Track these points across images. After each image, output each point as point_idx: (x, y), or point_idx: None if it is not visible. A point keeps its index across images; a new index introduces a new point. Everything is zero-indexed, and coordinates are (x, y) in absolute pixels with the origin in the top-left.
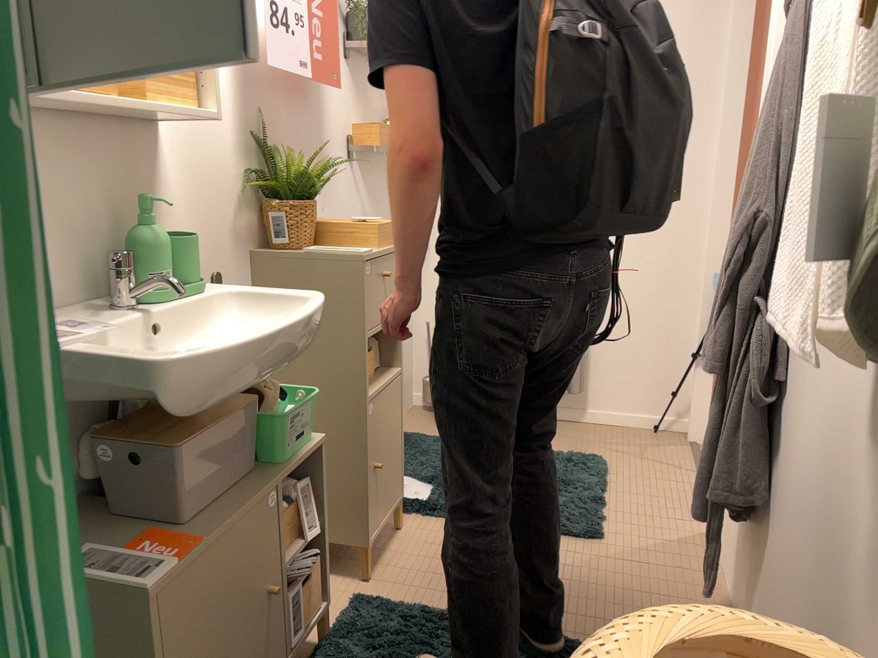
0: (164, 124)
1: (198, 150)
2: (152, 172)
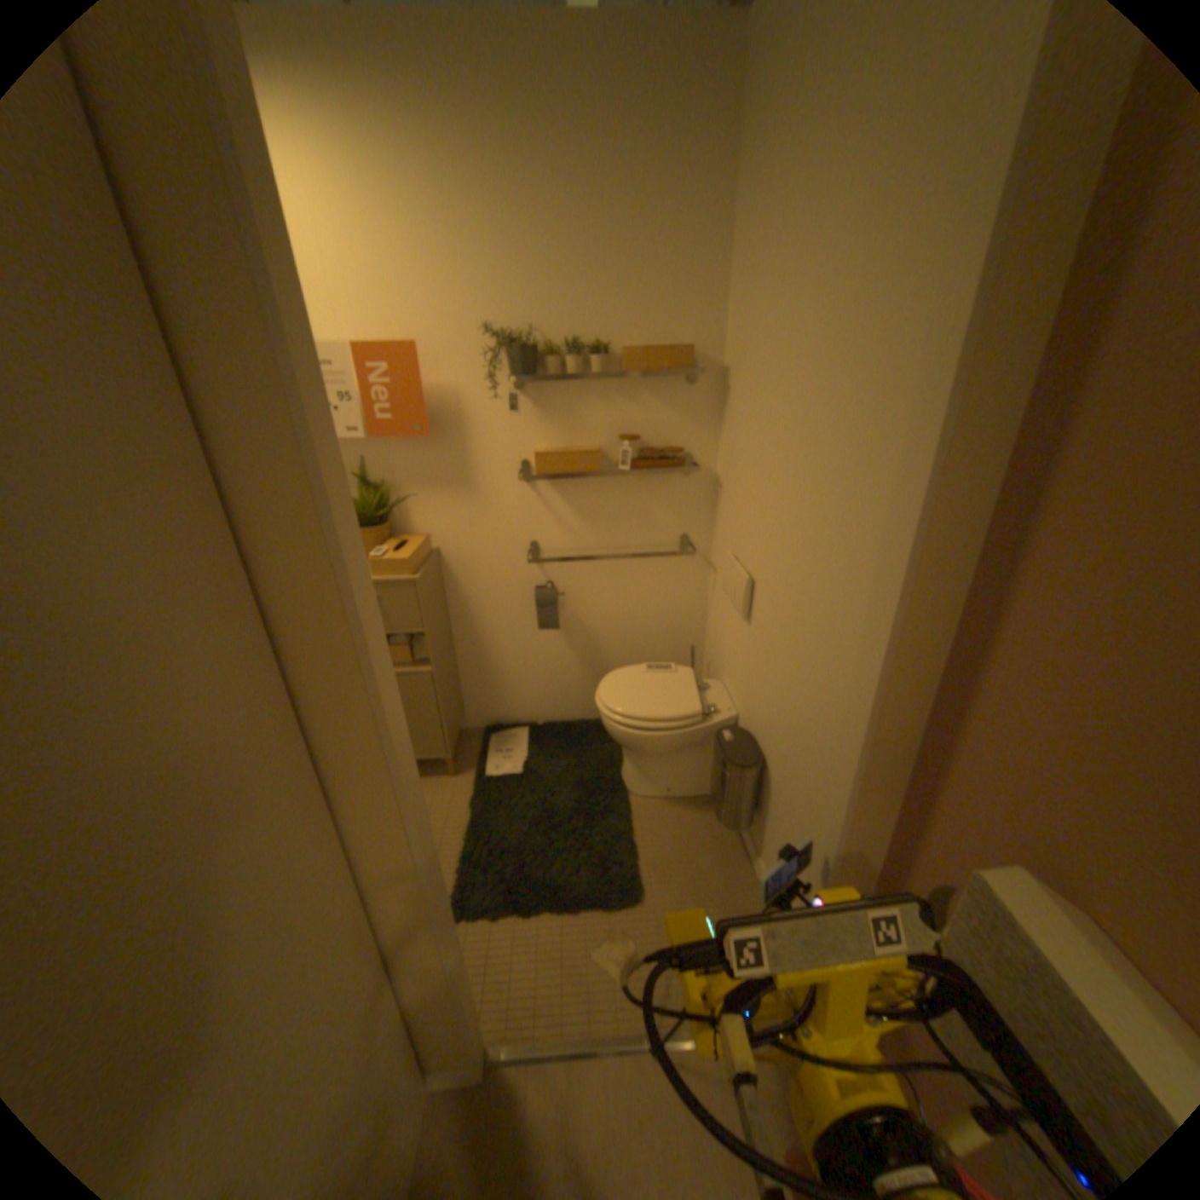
0: None
1: None
2: None
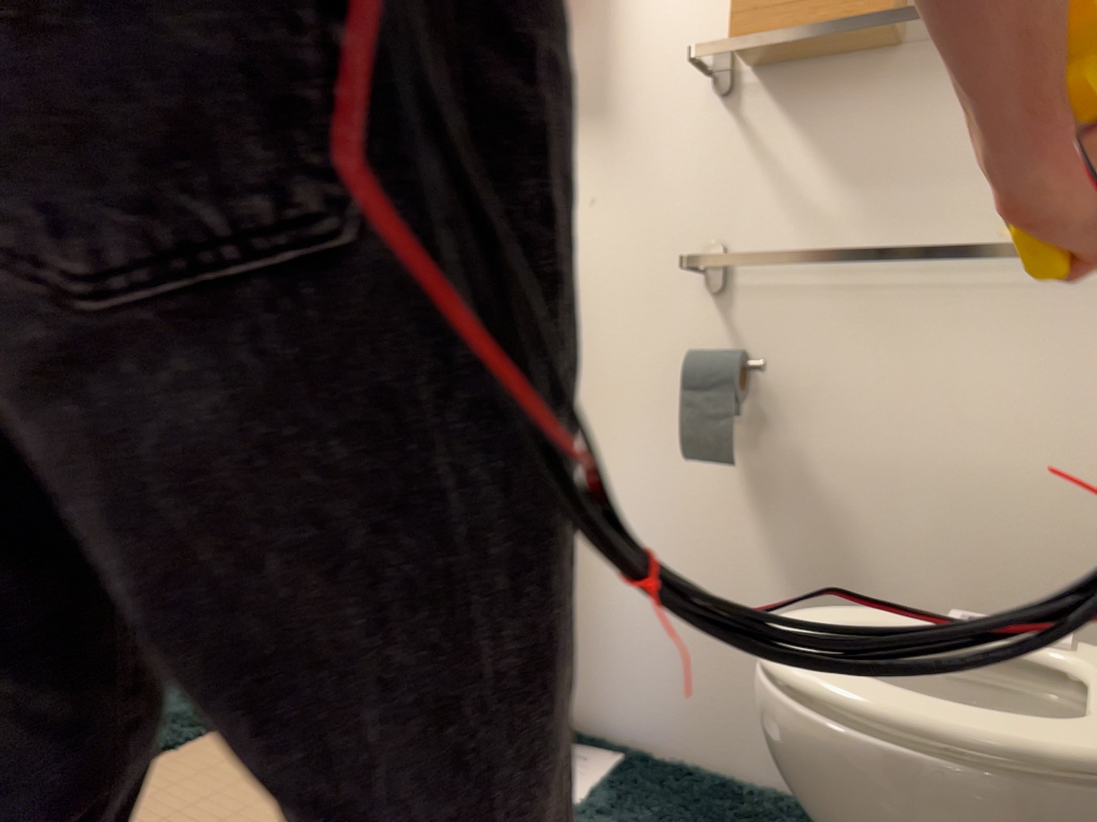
0: None
1: None
2: None
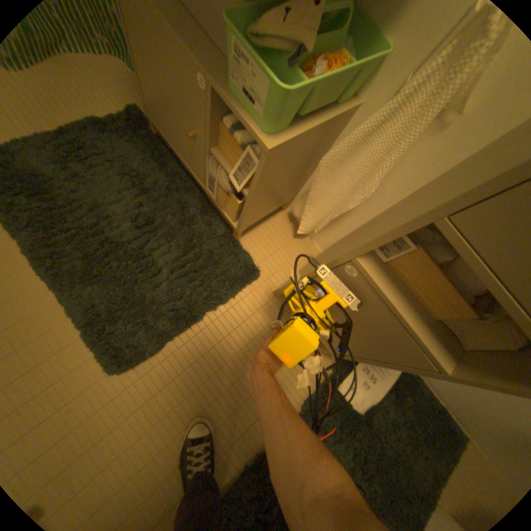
0: None
1: None
2: None
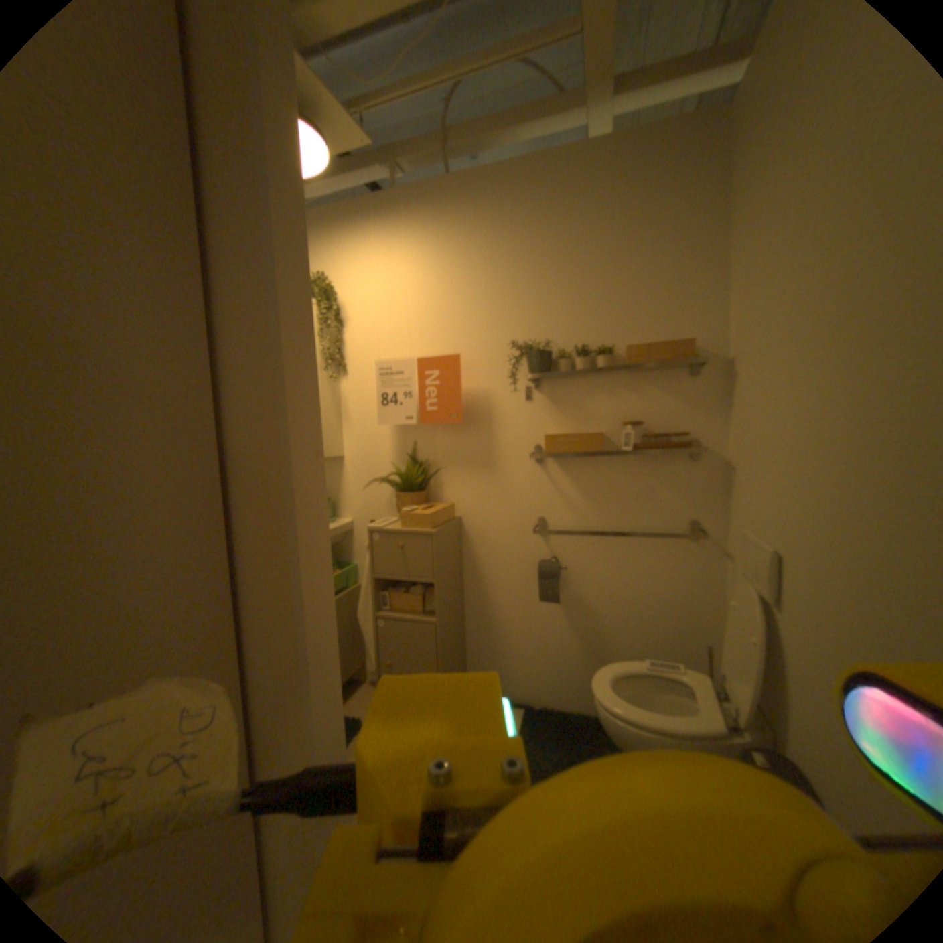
0: (346, 455)
1: (365, 464)
2: (339, 473)
